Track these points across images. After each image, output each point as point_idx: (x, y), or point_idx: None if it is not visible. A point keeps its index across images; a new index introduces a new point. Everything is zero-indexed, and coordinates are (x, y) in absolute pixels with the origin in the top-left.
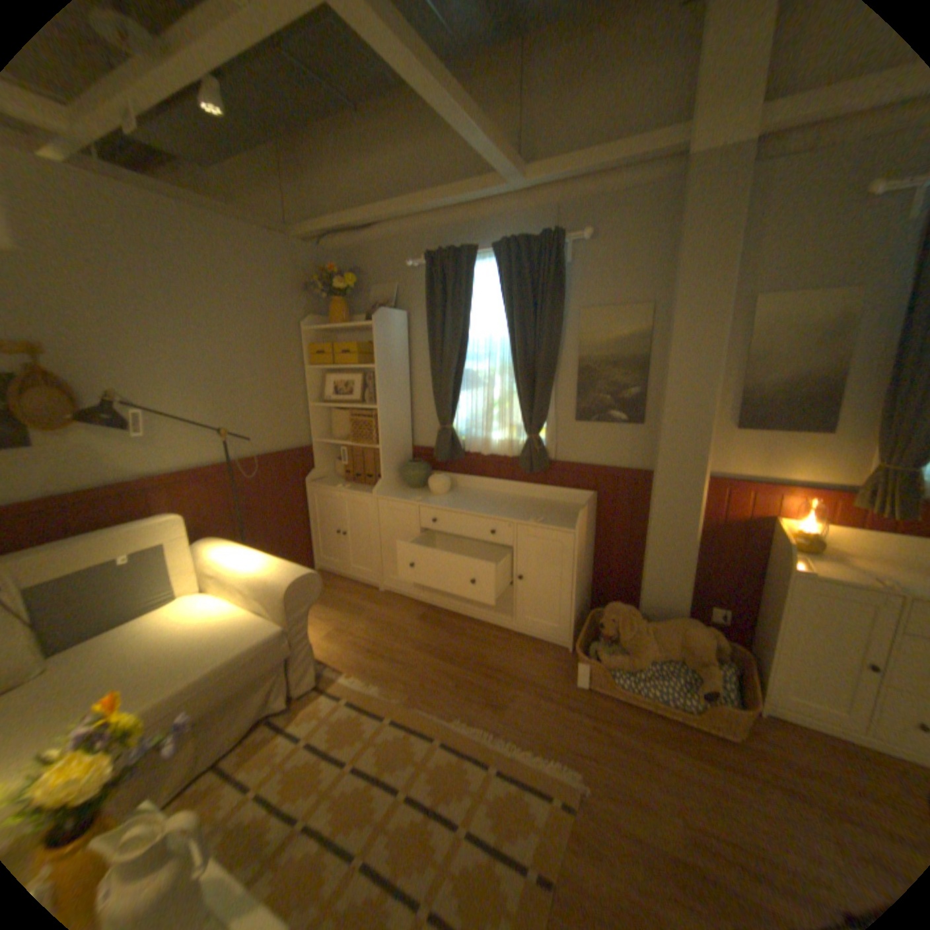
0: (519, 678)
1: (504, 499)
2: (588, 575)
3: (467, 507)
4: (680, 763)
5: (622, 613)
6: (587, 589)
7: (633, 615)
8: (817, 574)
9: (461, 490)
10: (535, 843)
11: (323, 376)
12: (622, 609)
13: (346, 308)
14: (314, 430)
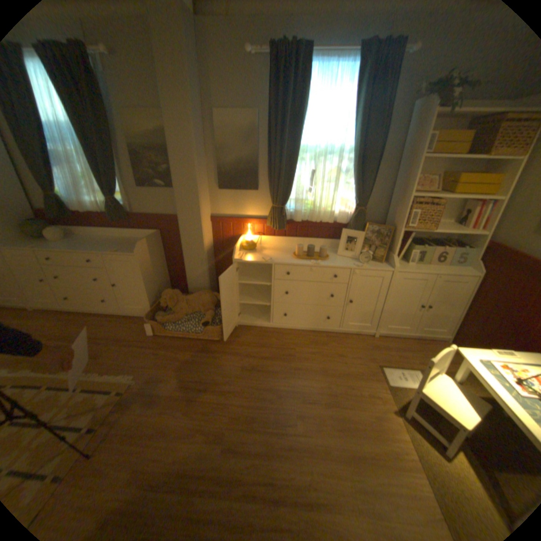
0: (115, 340)
1: (103, 240)
2: (163, 277)
3: (70, 248)
4: (189, 356)
5: (169, 294)
6: (165, 285)
7: (176, 294)
8: (242, 259)
9: (74, 238)
10: (92, 416)
11: None
12: (169, 292)
13: None
14: None
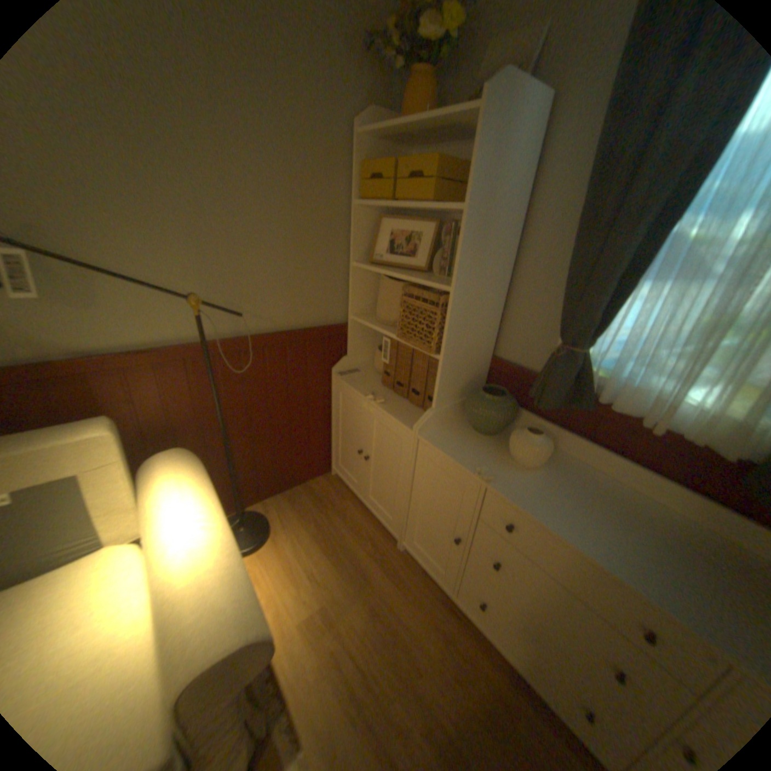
0: None
1: (674, 531)
2: None
3: (594, 540)
4: None
5: None
6: None
7: None
8: None
9: (568, 465)
10: None
11: (379, 220)
12: None
13: (435, 87)
14: (353, 302)
